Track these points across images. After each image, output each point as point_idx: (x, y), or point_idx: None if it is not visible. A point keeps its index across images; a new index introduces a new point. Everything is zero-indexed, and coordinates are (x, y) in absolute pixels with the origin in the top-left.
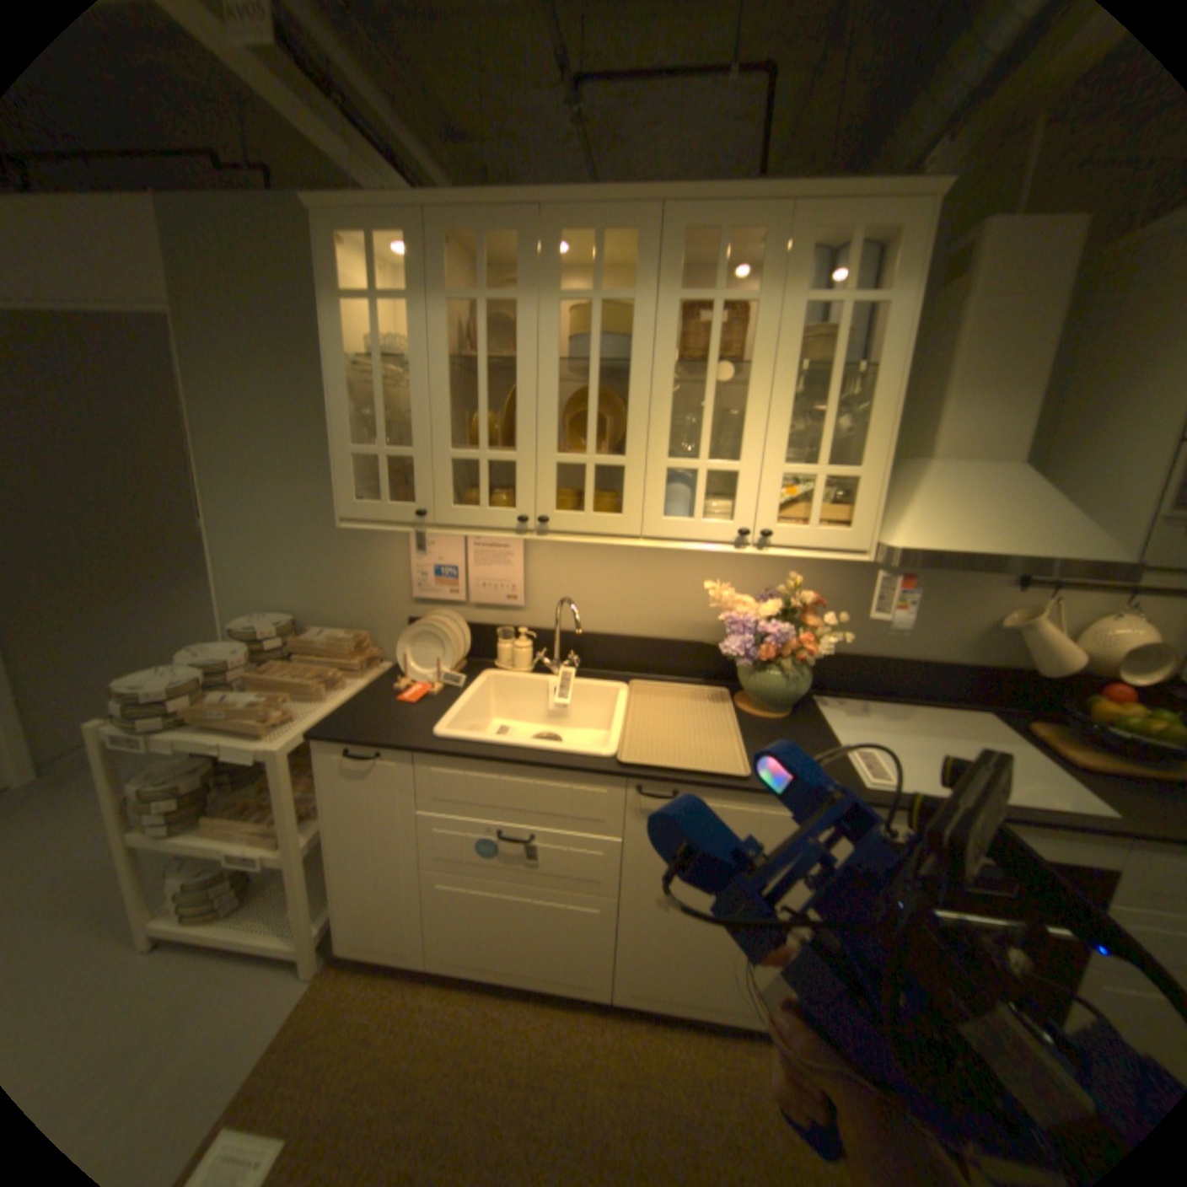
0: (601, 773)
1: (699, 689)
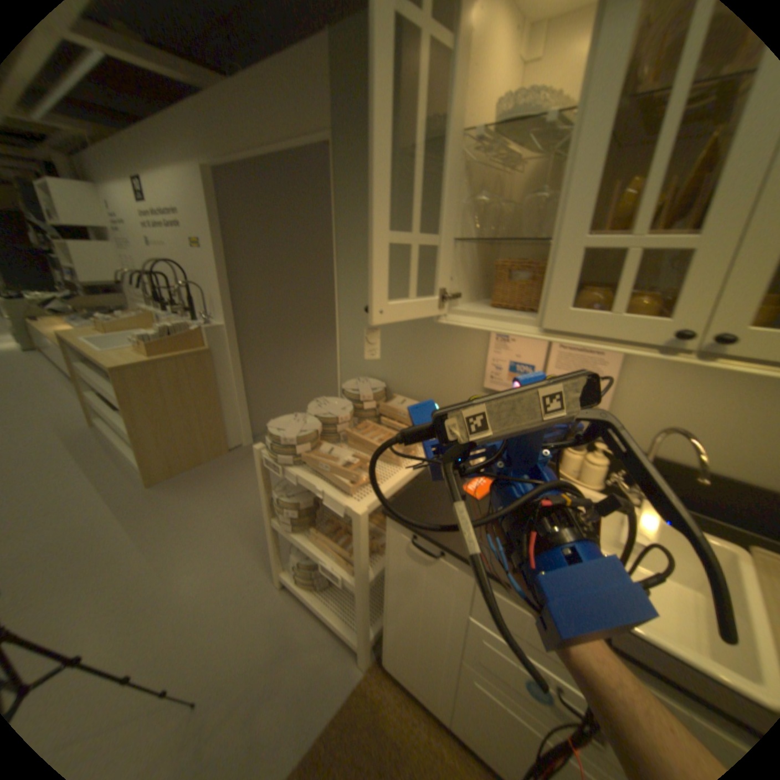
0: None
1: None
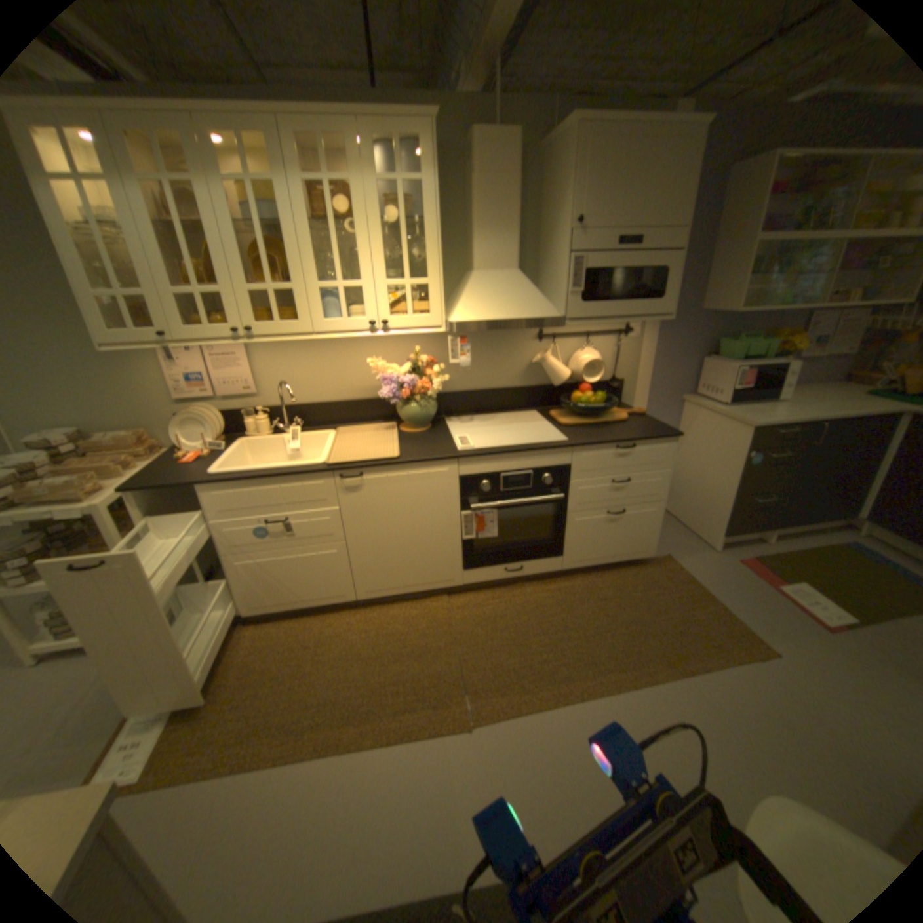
0: (316, 472)
1: (379, 426)
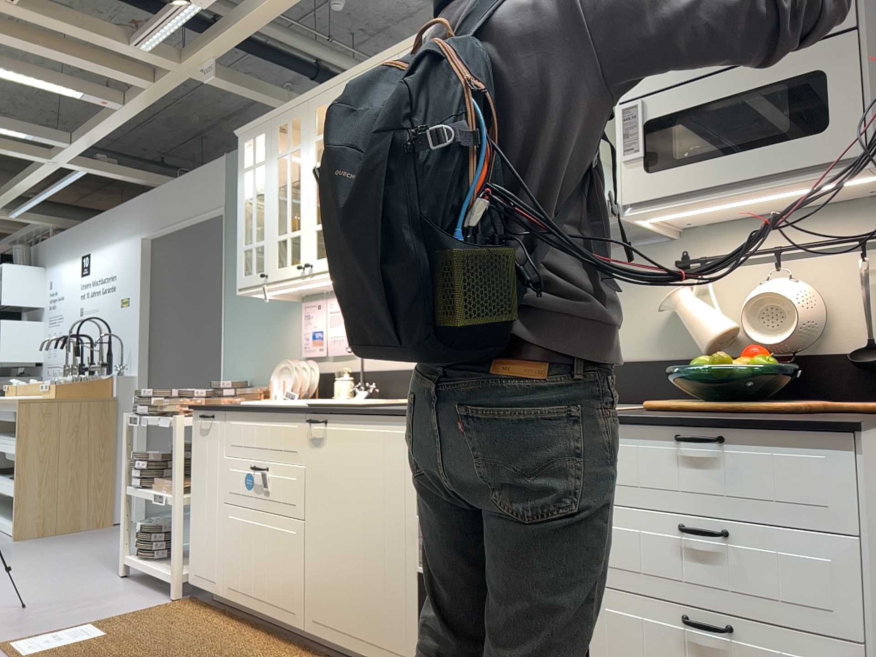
0: (291, 409)
1: None
